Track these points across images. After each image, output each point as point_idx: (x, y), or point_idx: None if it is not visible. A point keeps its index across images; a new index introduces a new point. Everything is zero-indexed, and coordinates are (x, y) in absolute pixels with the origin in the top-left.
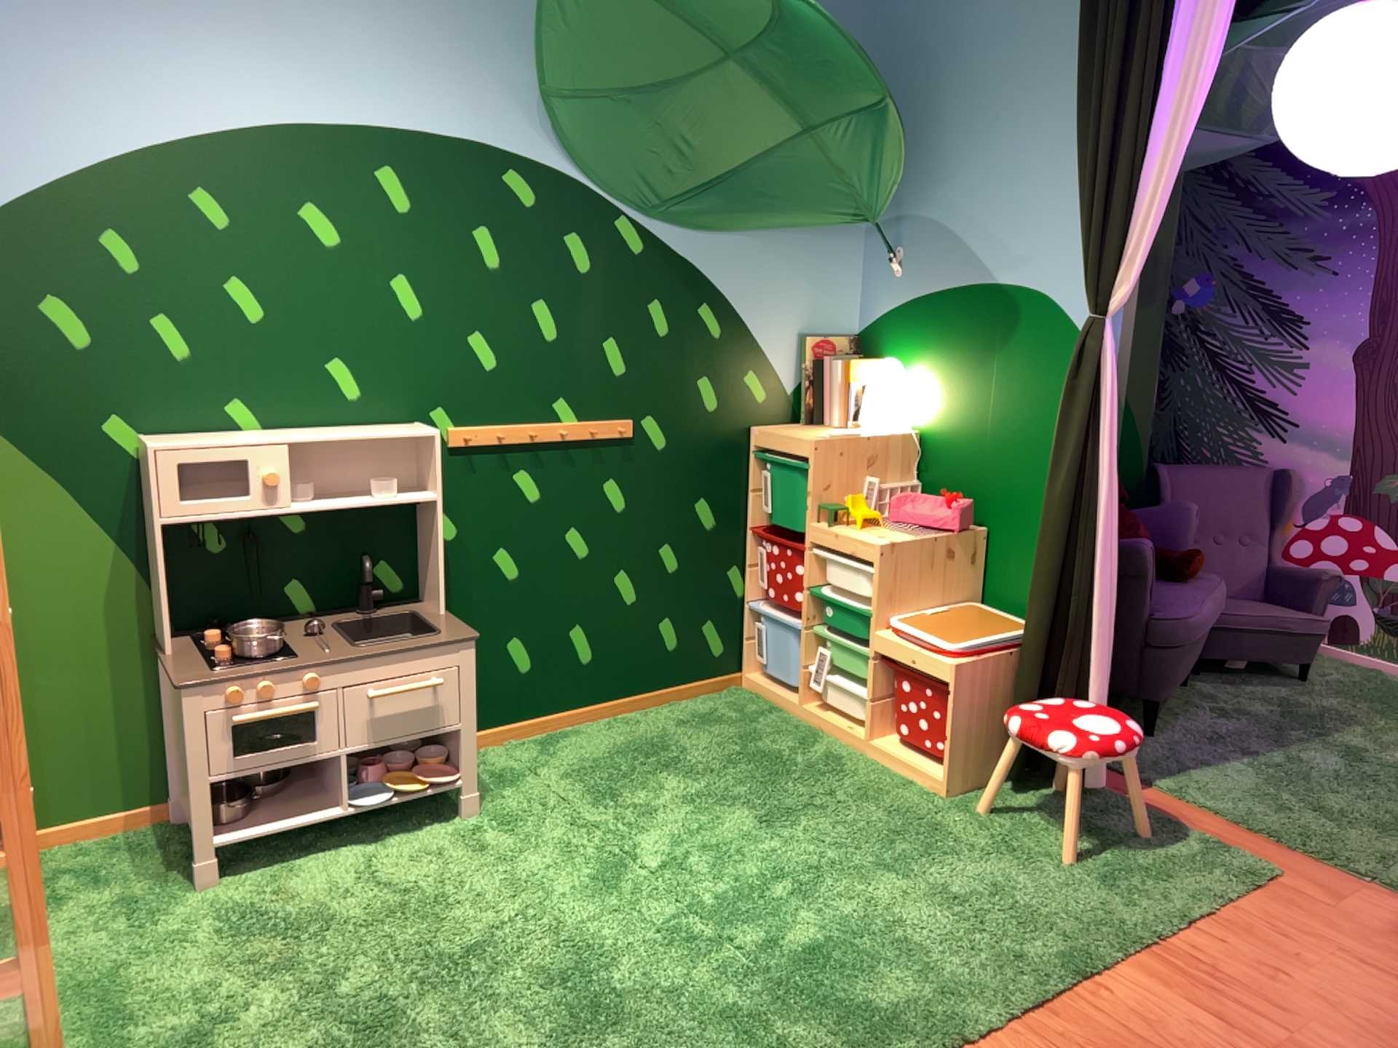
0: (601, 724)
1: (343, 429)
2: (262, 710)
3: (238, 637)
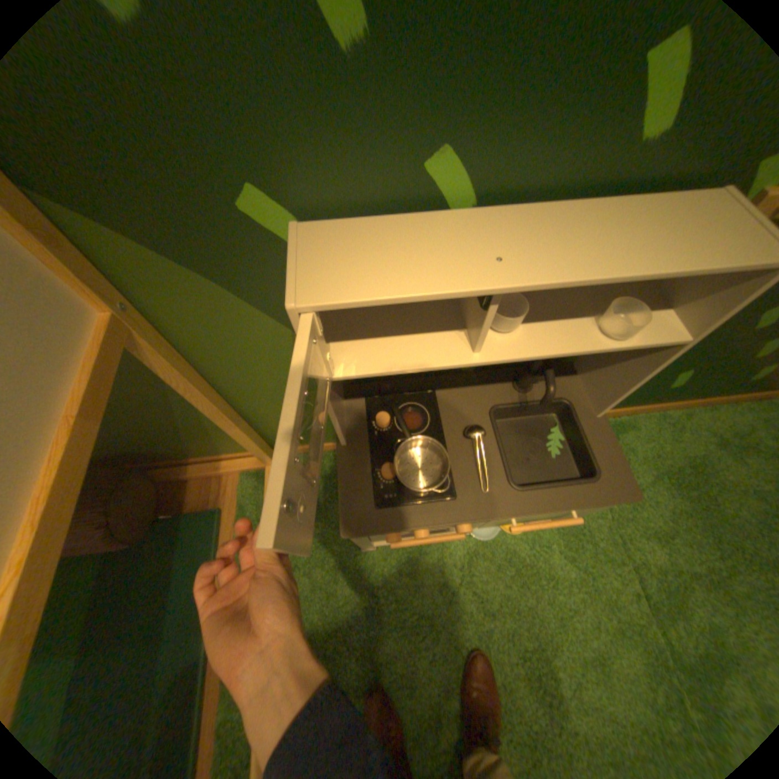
0: (652, 421)
1: (611, 215)
2: (416, 538)
3: (402, 478)
